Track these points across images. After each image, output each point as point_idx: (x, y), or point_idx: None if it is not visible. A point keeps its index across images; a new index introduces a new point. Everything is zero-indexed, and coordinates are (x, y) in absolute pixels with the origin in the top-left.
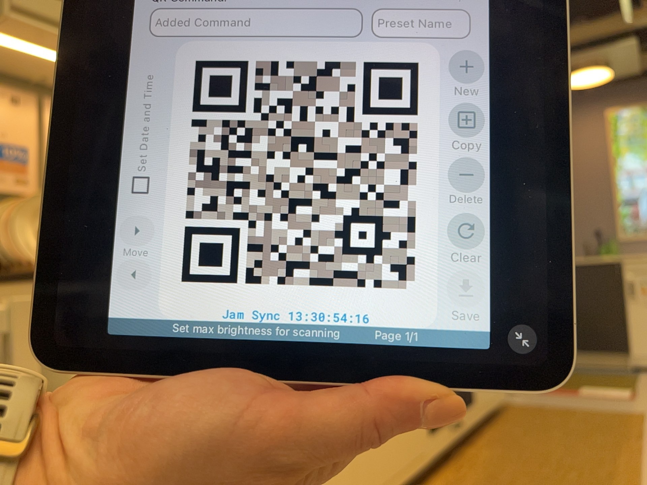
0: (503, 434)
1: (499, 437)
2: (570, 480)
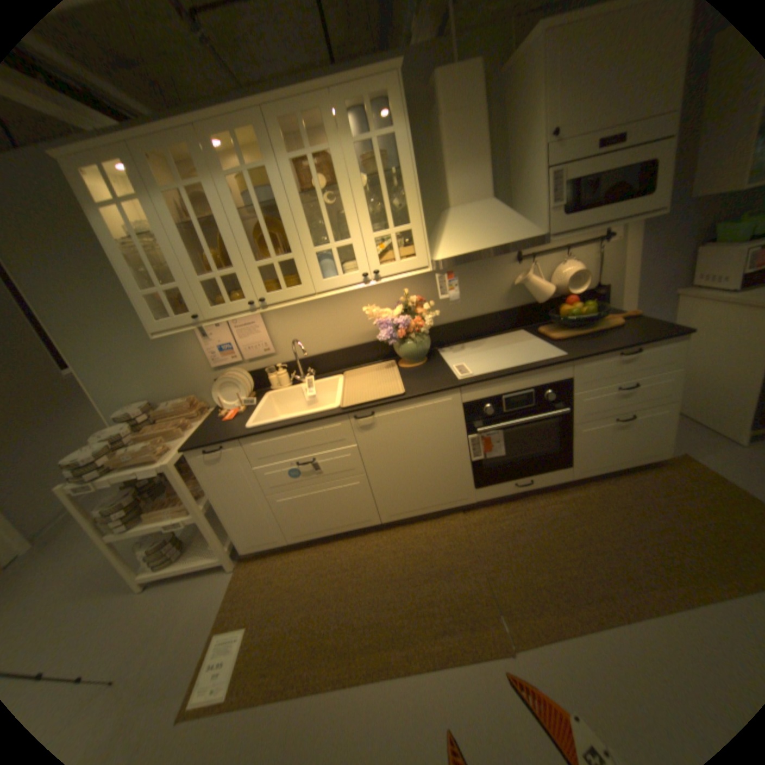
0: (605, 495)
1: (594, 498)
2: (567, 572)
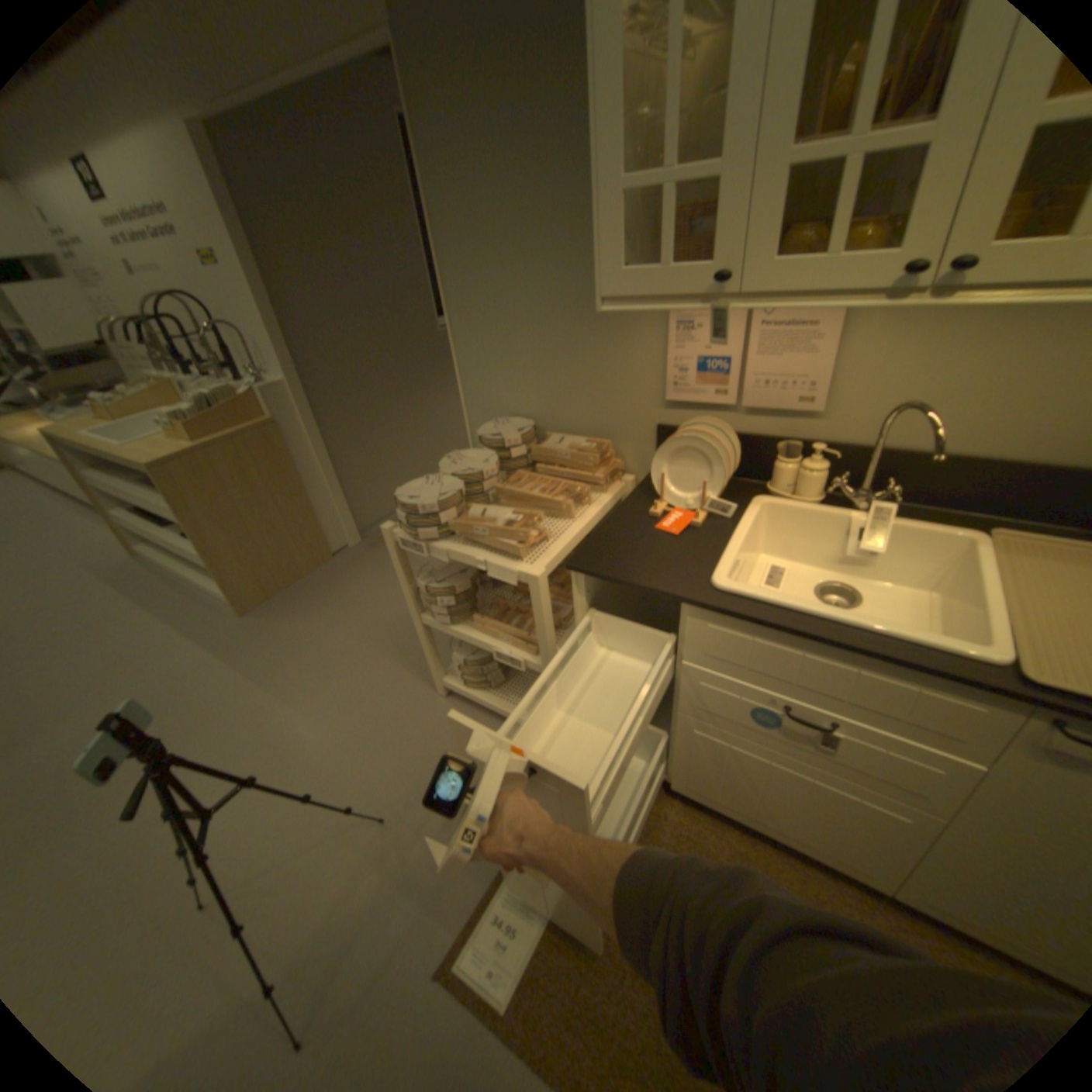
0: None
1: None
2: None
